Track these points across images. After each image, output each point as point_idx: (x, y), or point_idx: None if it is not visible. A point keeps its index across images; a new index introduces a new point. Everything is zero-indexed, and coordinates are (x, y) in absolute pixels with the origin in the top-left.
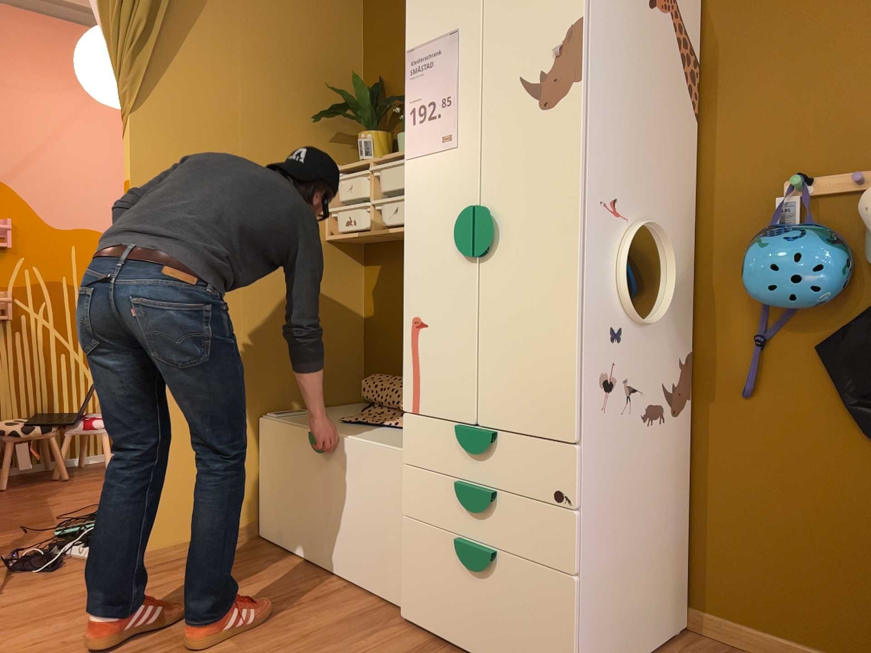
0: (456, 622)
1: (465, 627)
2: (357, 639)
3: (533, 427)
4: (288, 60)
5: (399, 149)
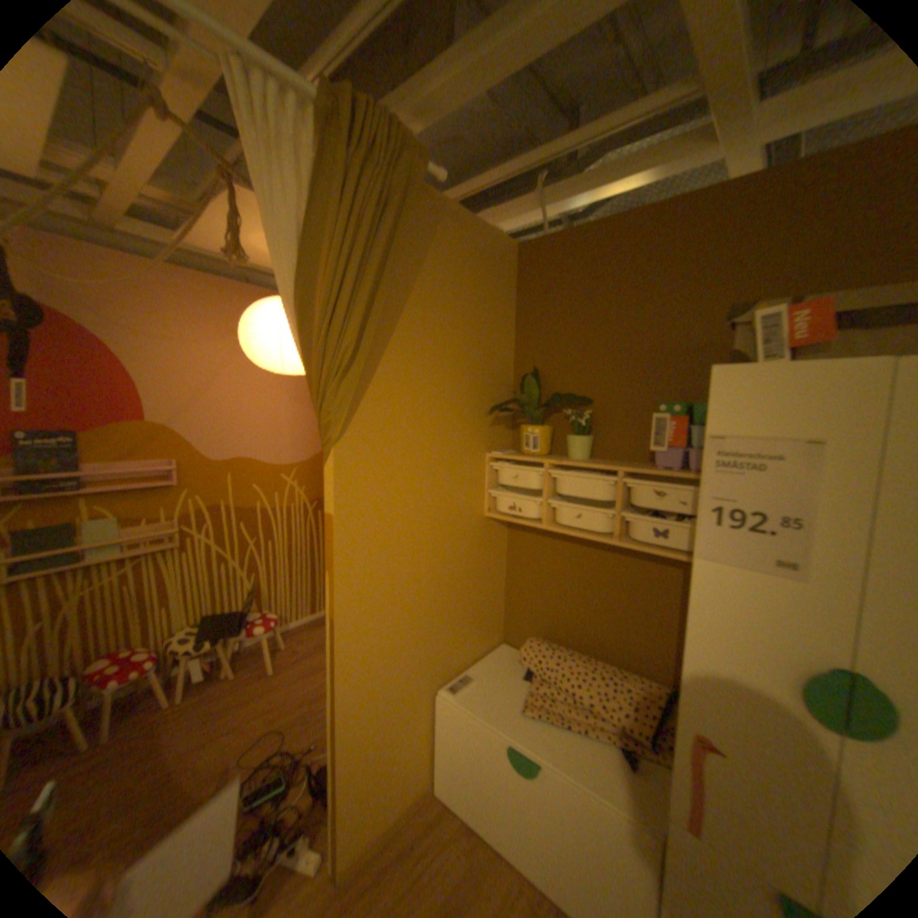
0: None
1: None
2: None
3: None
4: (462, 356)
5: (566, 446)
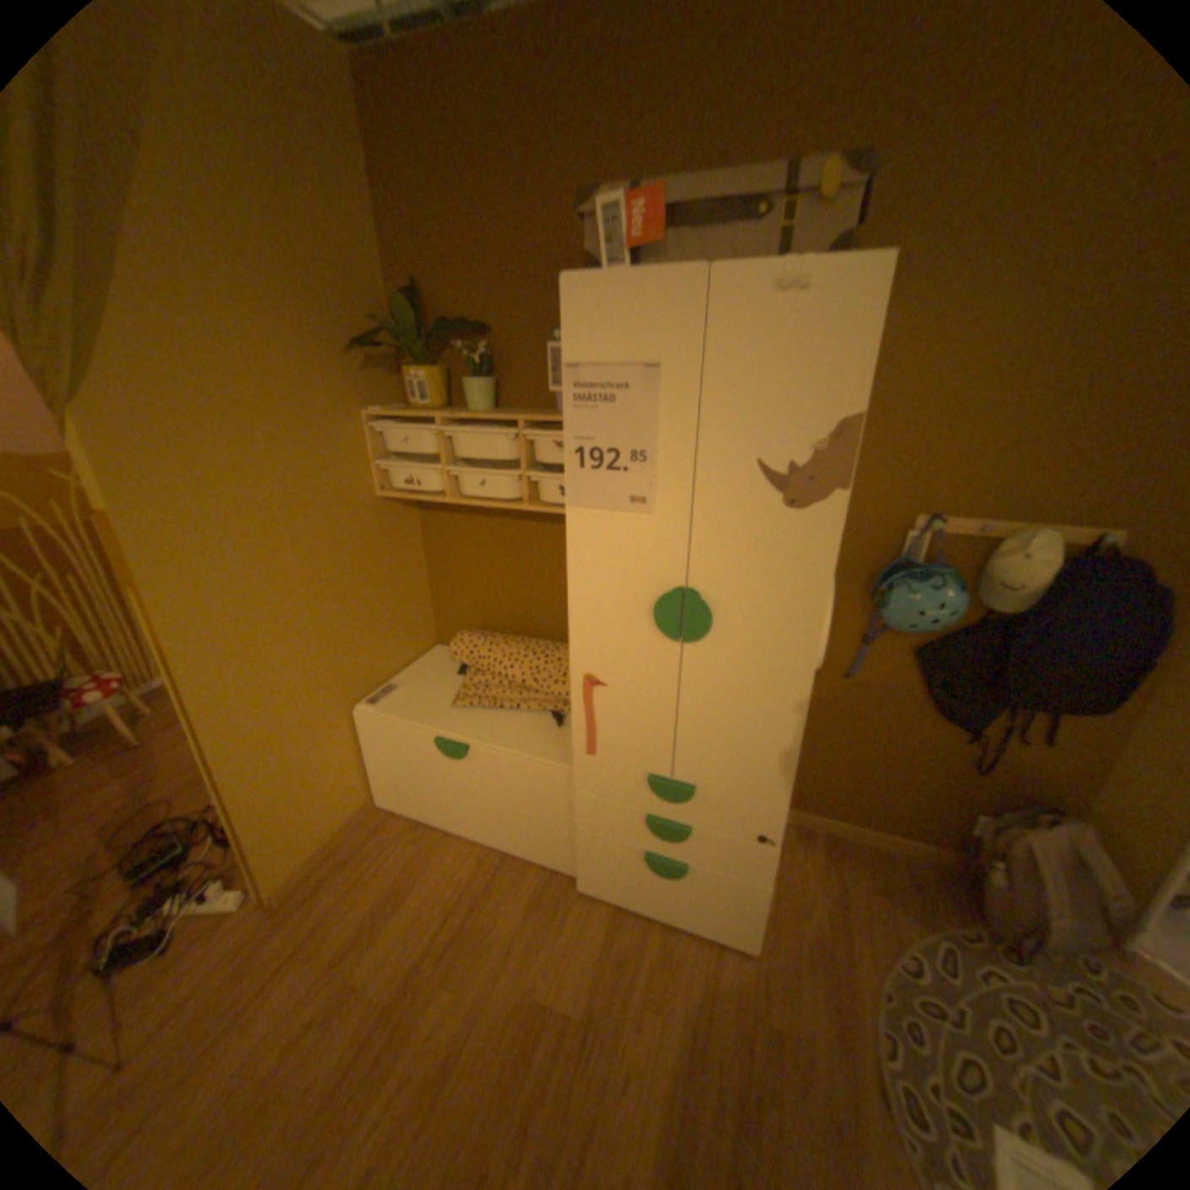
0: (641, 901)
1: (651, 904)
2: (555, 934)
3: (738, 790)
4: (283, 257)
5: (465, 395)
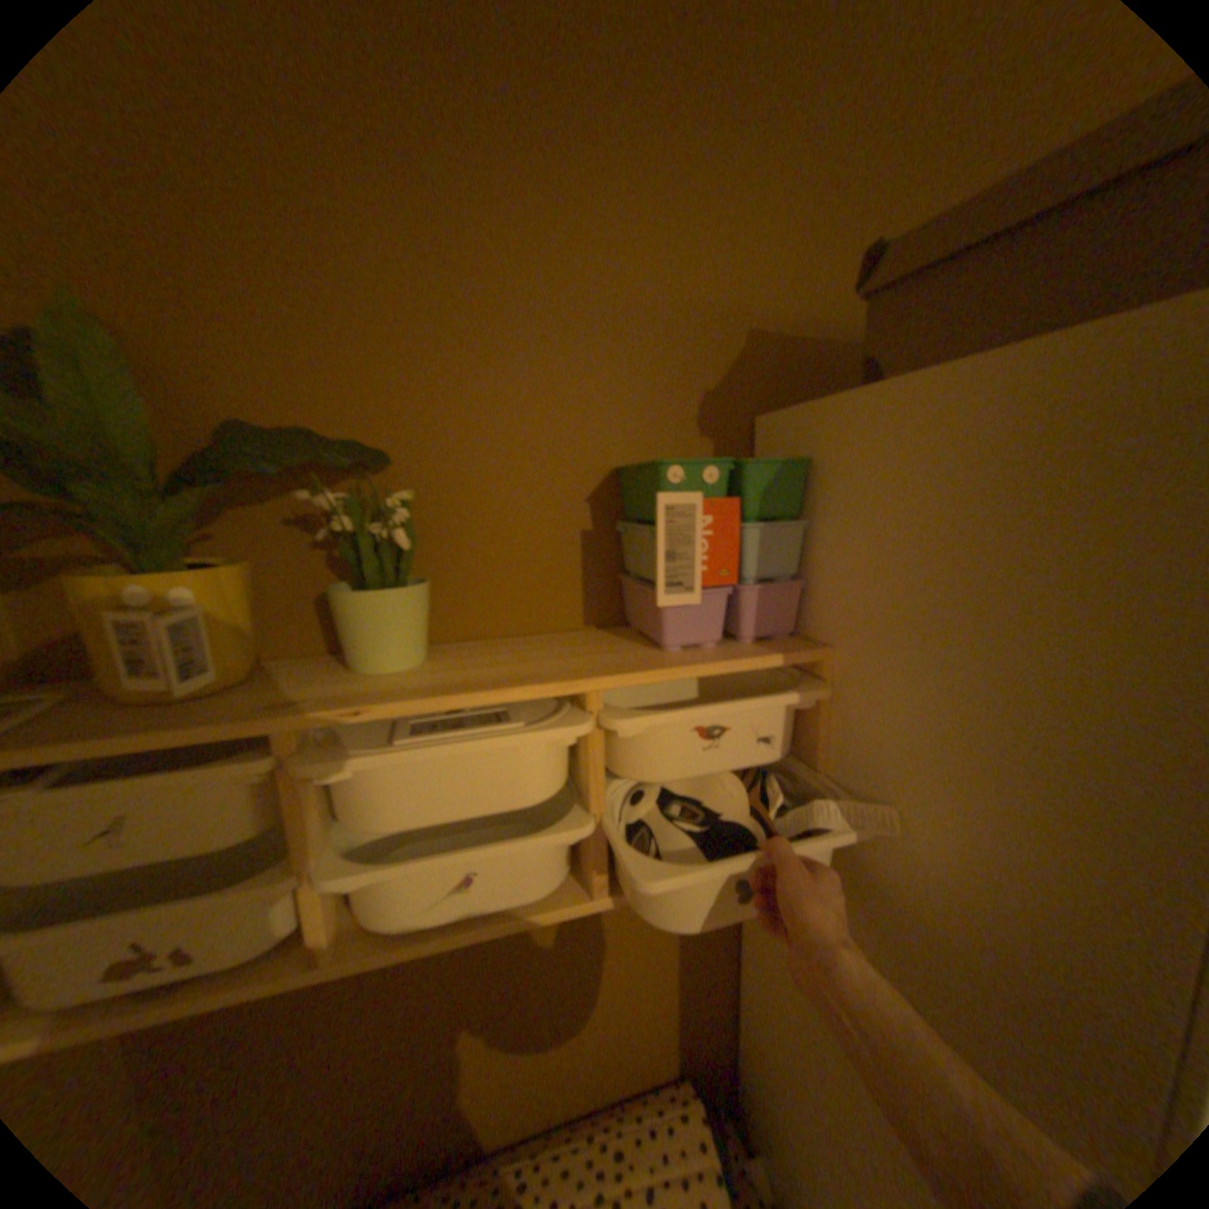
0: None
1: None
2: None
3: None
4: None
5: (343, 630)
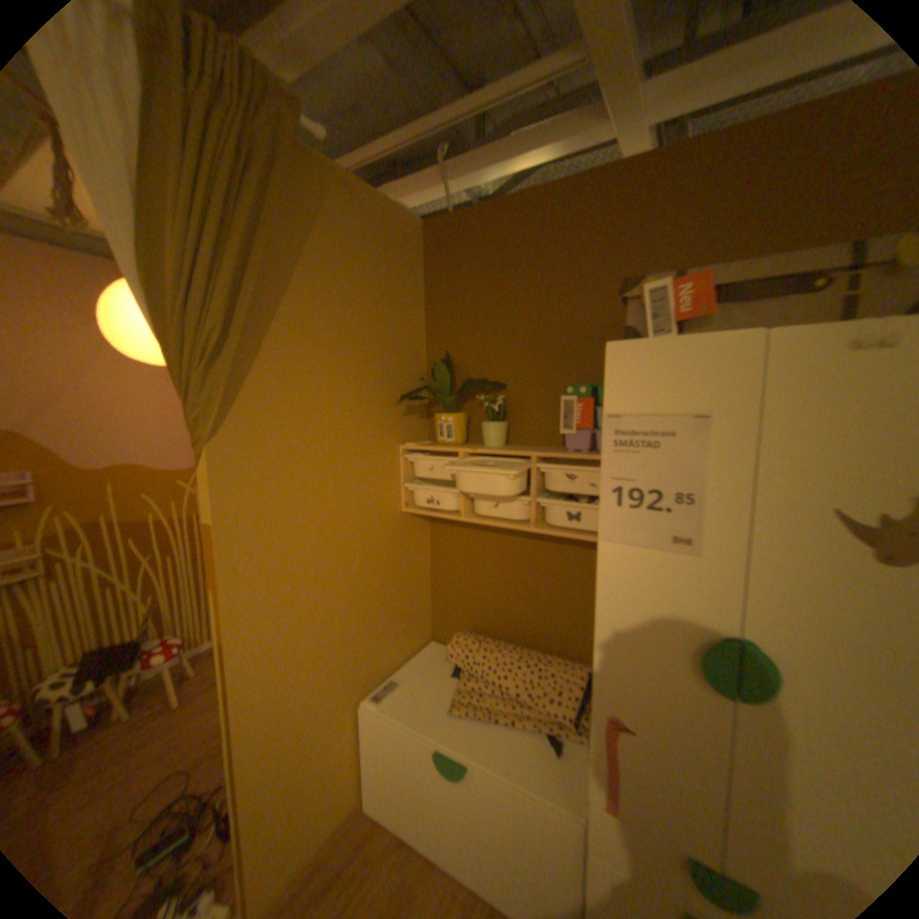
0: None
1: None
2: None
3: None
4: (365, 341)
5: (482, 434)
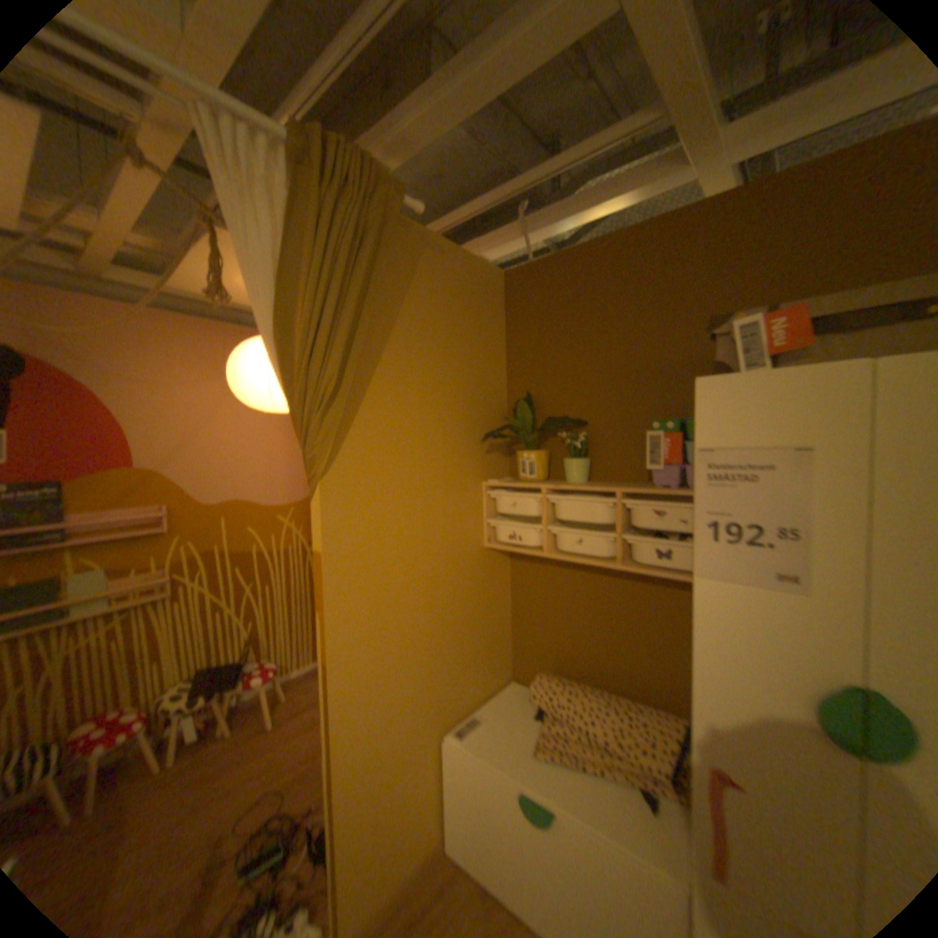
0: None
1: None
2: None
3: None
4: (452, 384)
5: (563, 470)
